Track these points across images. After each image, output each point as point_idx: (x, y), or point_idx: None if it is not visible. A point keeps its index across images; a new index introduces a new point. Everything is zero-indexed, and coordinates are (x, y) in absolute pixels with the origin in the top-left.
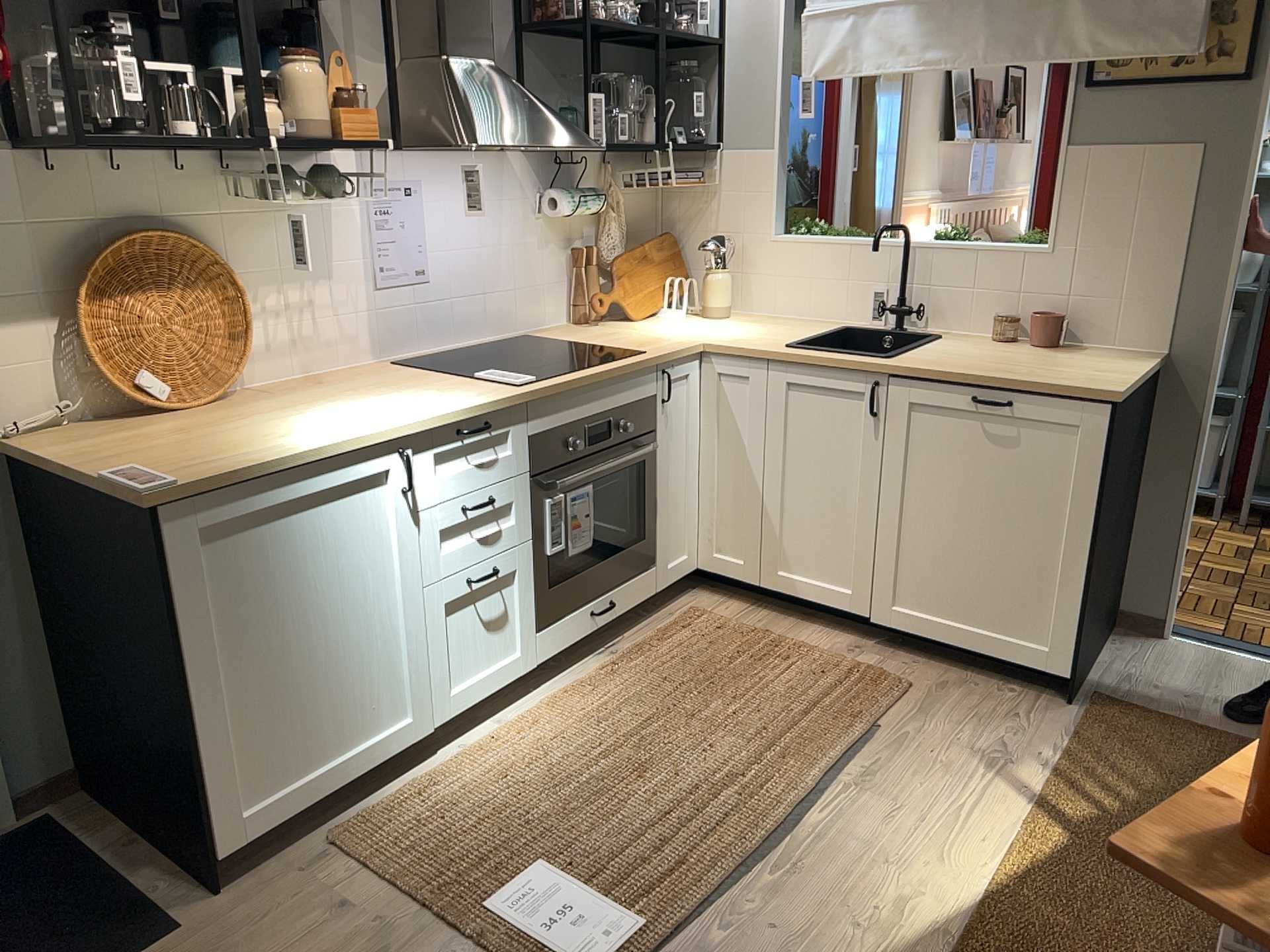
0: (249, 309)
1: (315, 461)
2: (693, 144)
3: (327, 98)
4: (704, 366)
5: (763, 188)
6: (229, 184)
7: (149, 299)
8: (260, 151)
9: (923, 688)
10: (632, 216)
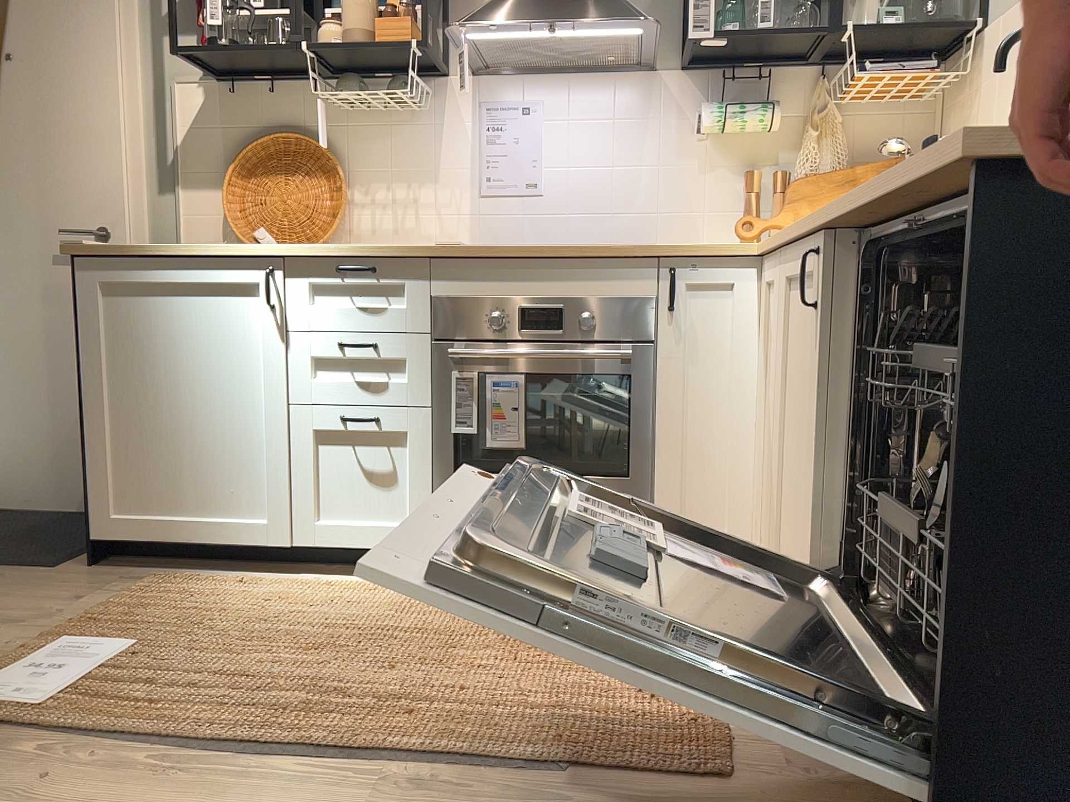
0: (342, 193)
1: (194, 258)
2: (917, 28)
3: (363, 12)
4: (765, 279)
5: (1010, 64)
6: (338, 98)
7: (277, 179)
8: (384, 78)
9: (736, 800)
10: (872, 143)
